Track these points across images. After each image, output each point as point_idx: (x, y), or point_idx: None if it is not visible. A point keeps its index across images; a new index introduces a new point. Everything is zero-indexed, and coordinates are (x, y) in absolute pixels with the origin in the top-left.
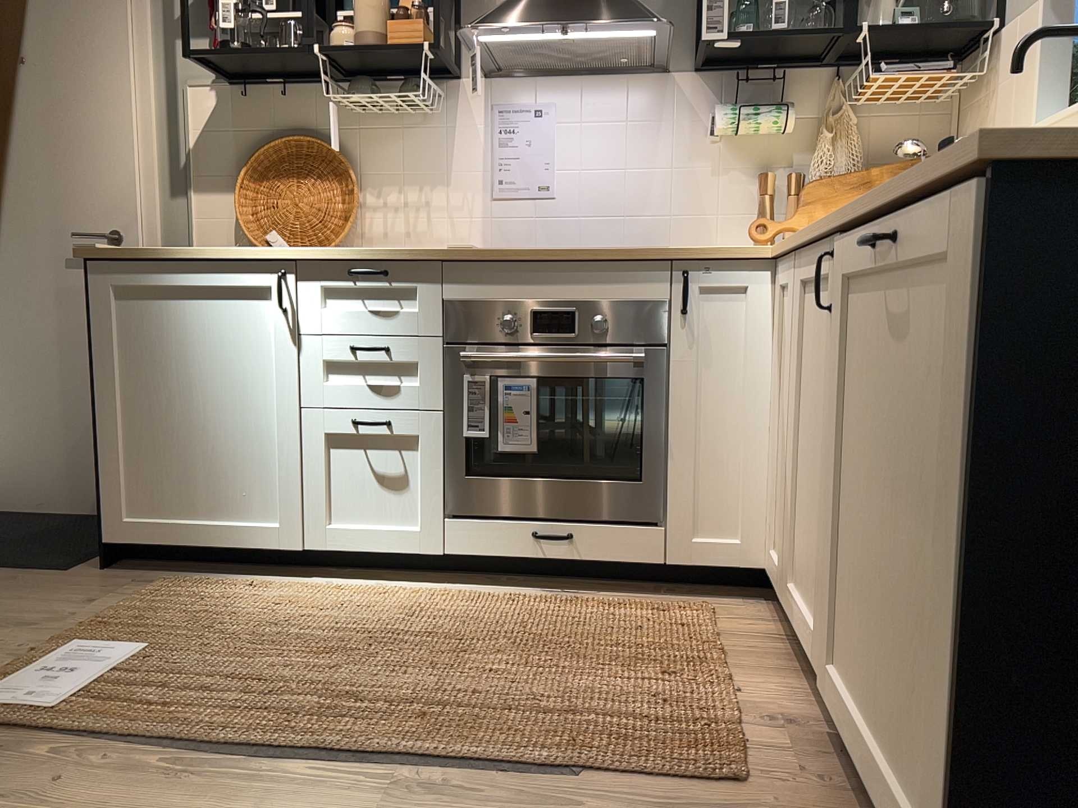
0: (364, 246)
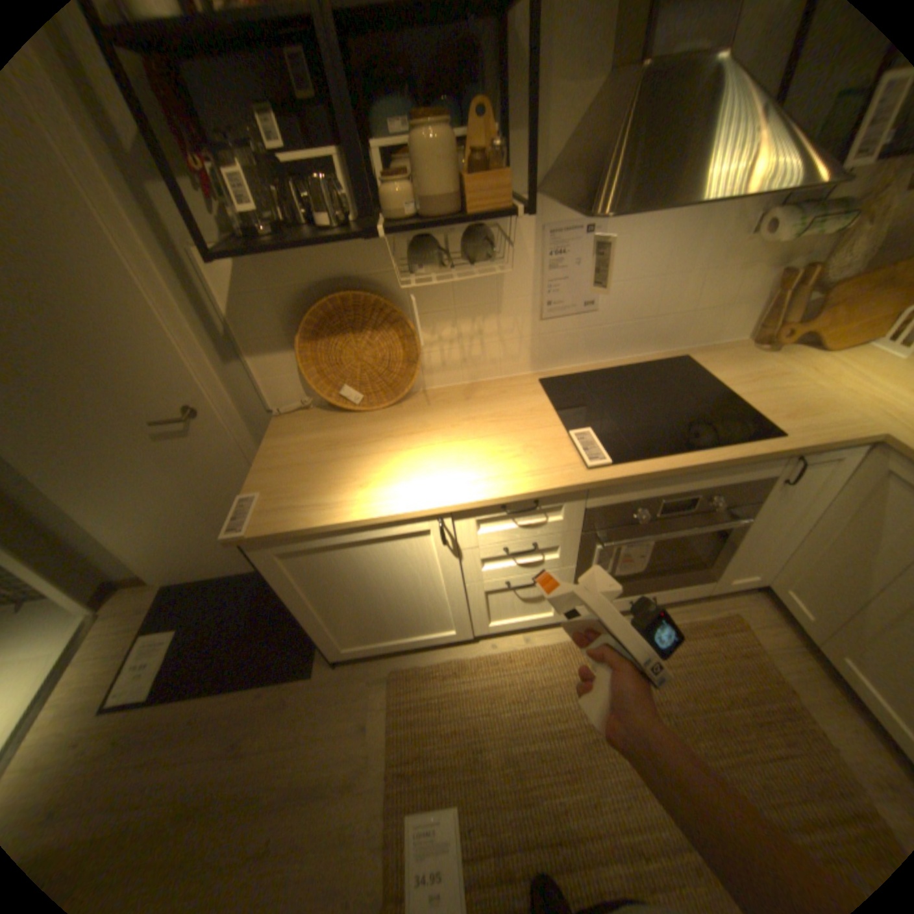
0: (427, 374)
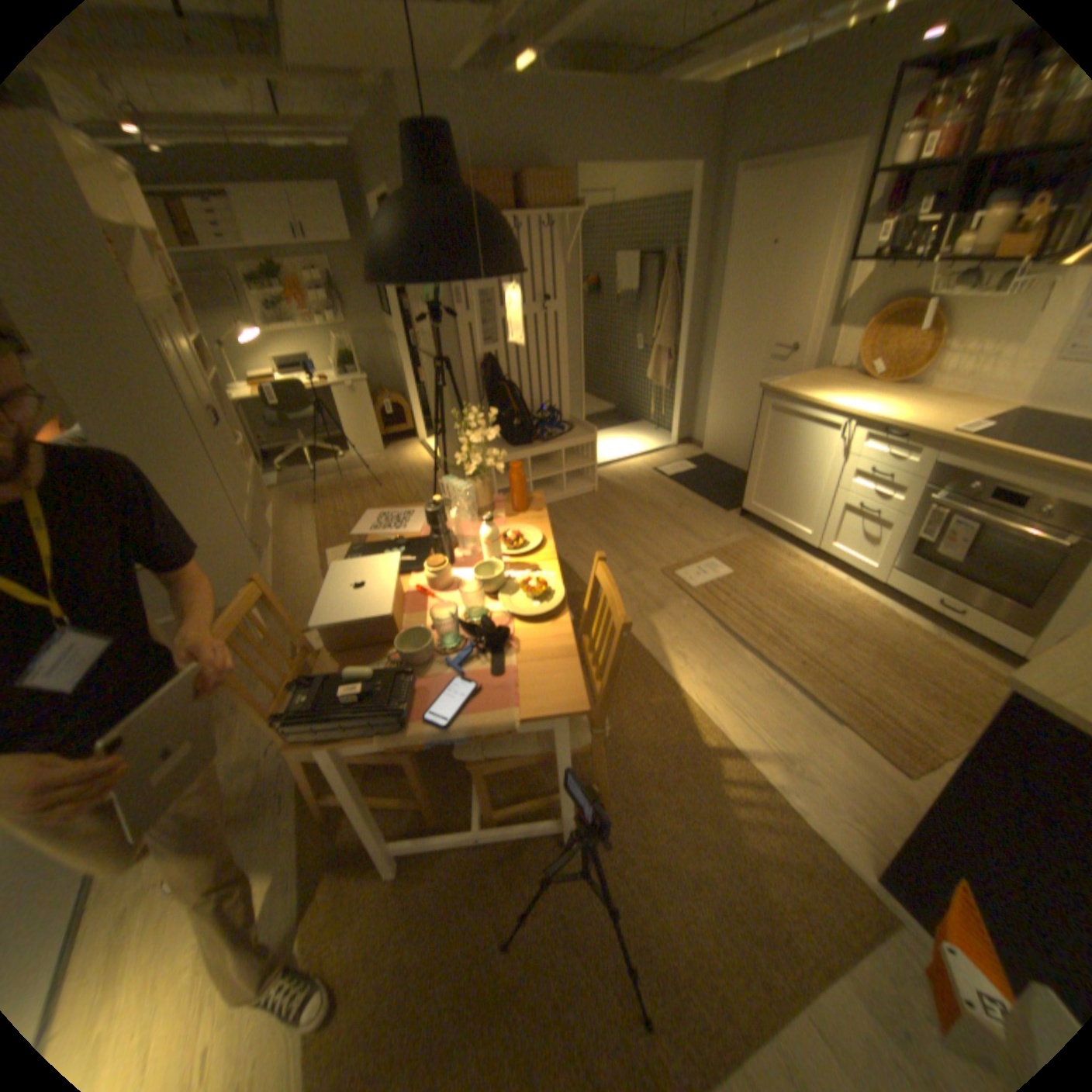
0: (937, 376)
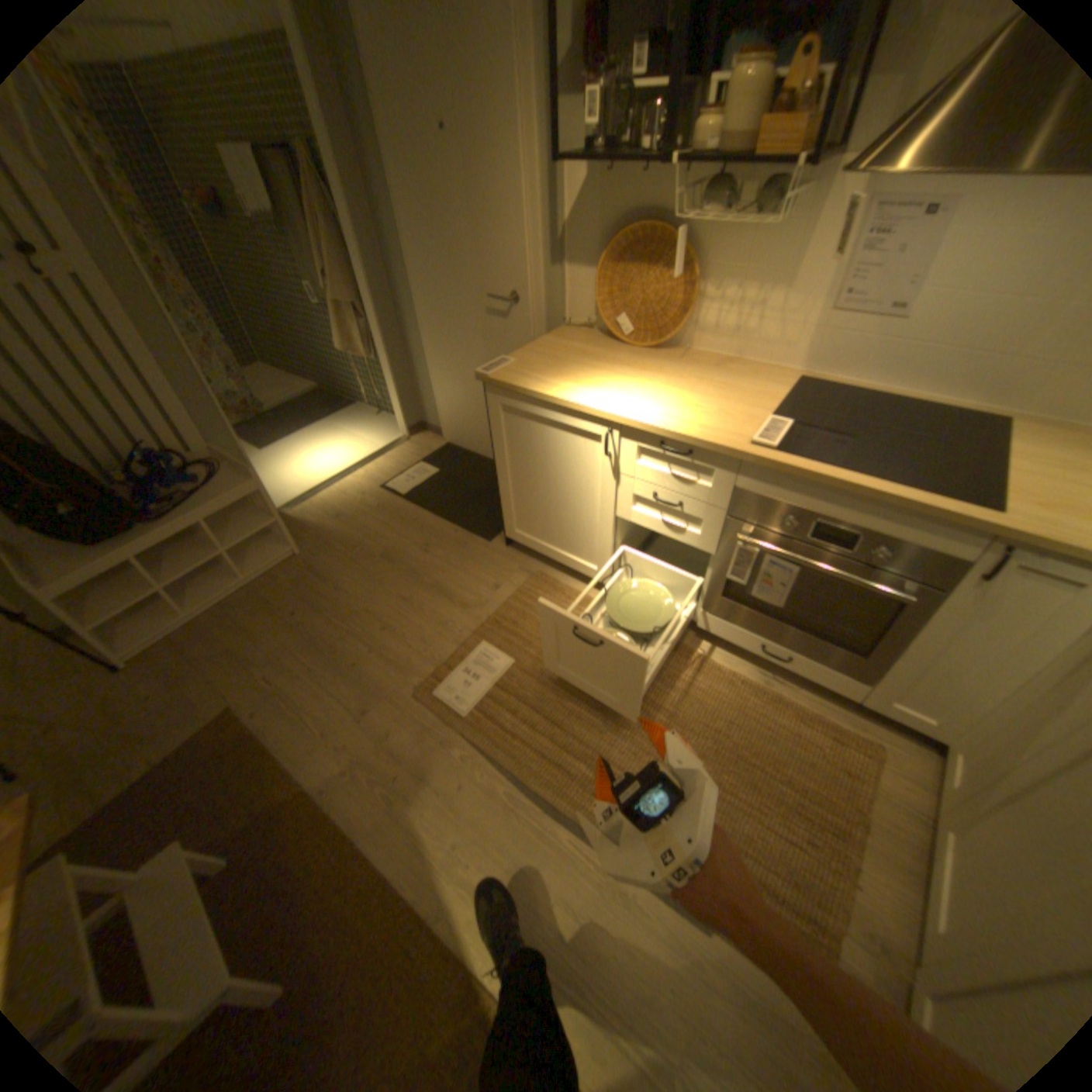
0: (697, 333)
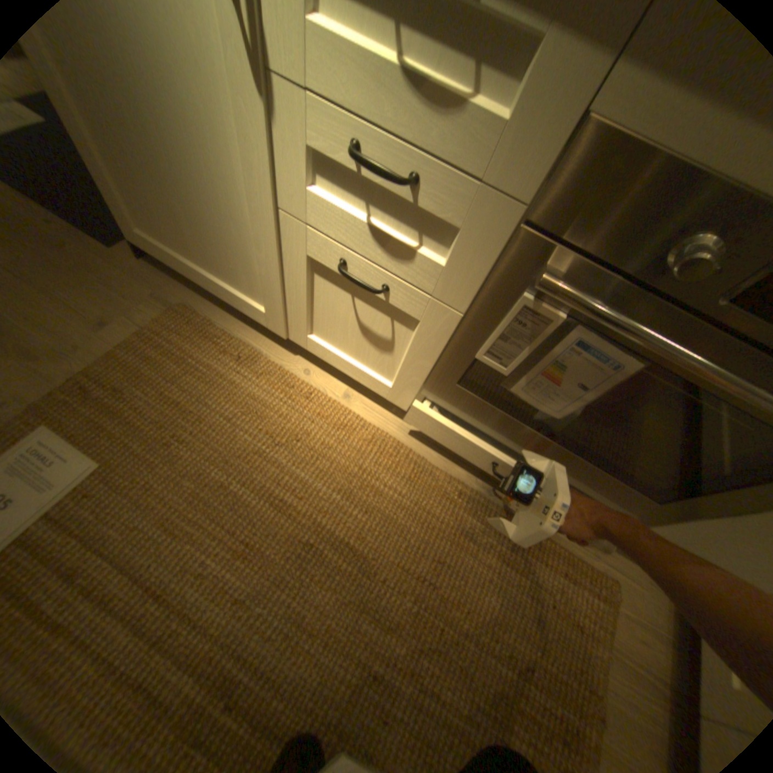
0: None
